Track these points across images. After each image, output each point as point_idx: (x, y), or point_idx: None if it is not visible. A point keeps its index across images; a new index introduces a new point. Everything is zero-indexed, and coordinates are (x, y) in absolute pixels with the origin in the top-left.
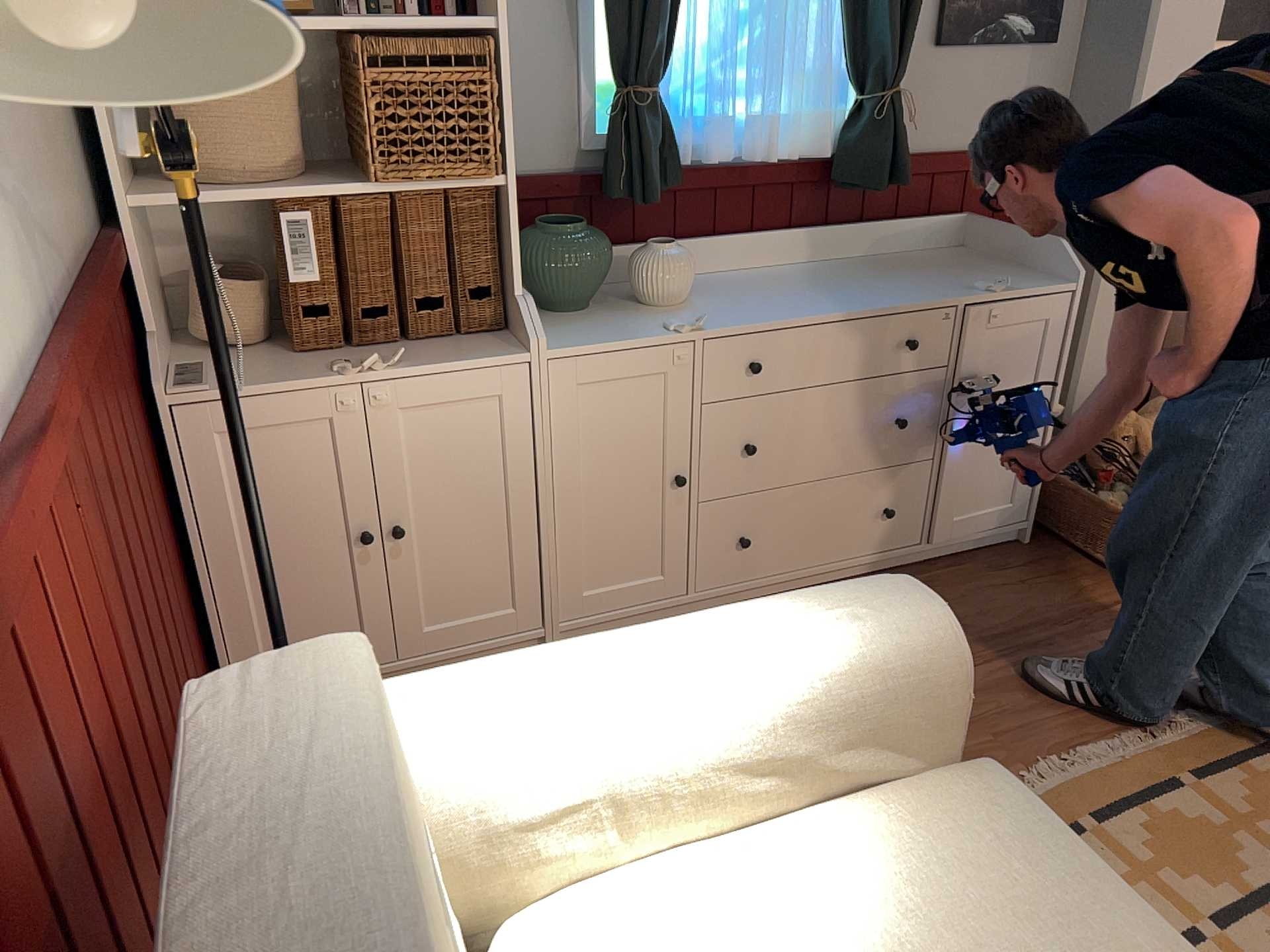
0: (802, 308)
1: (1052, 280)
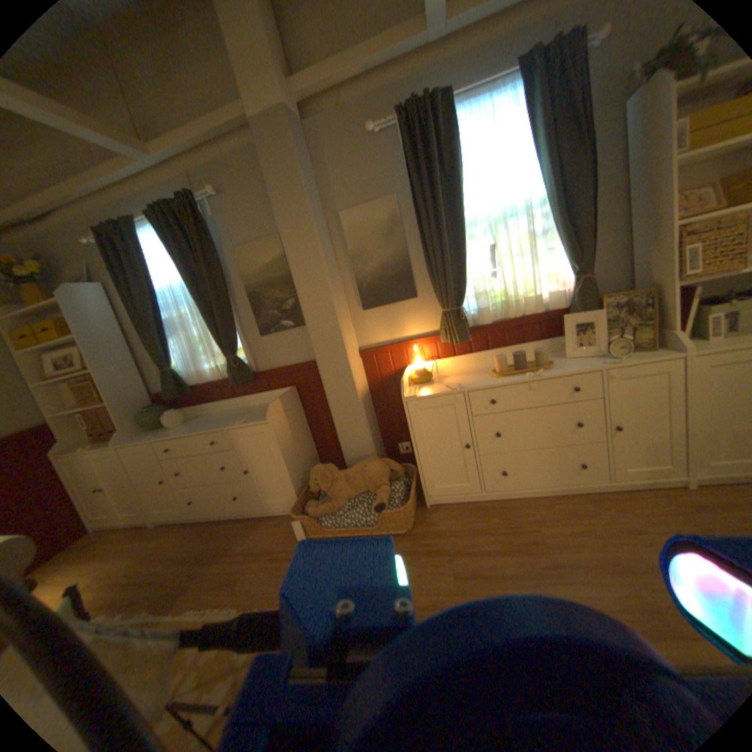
0: (185, 431)
1: (266, 417)
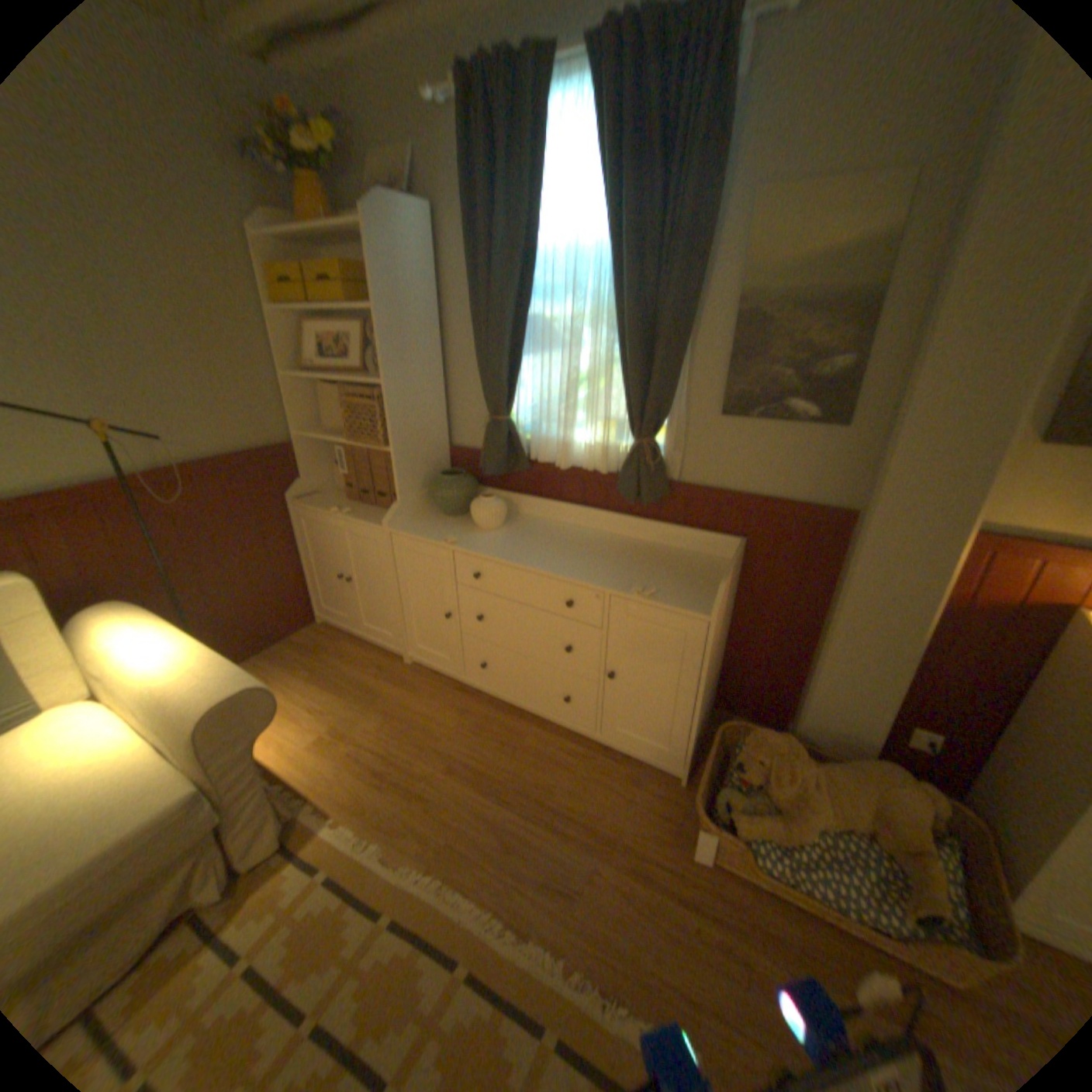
0: (519, 555)
1: (703, 607)
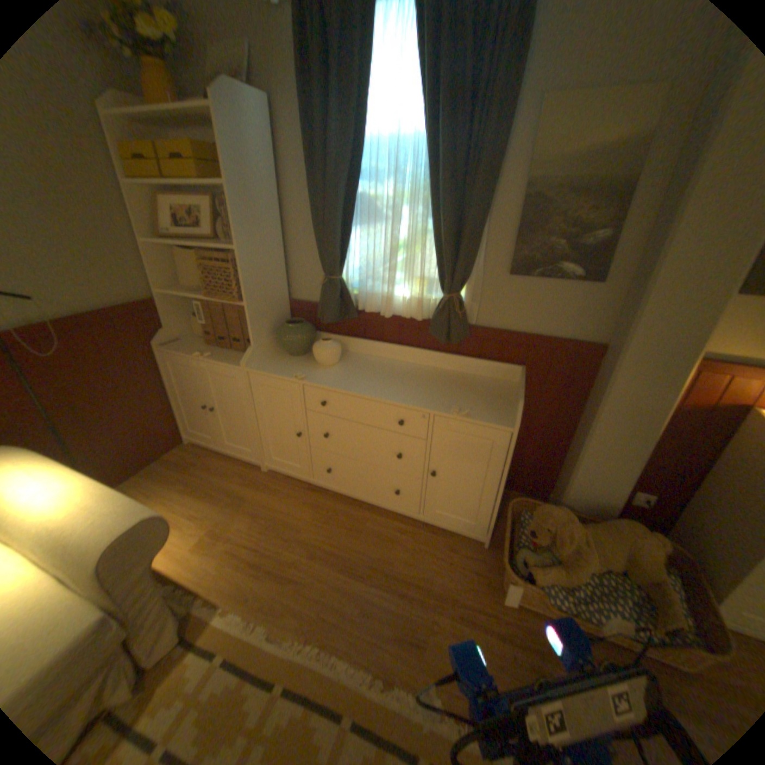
0: (358, 386)
1: (506, 421)
